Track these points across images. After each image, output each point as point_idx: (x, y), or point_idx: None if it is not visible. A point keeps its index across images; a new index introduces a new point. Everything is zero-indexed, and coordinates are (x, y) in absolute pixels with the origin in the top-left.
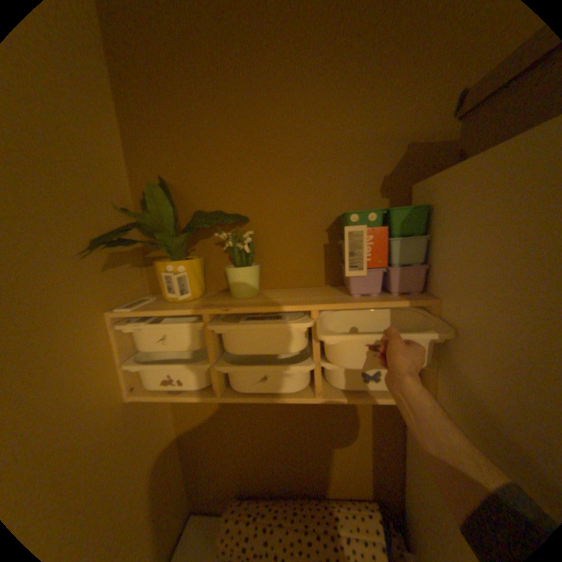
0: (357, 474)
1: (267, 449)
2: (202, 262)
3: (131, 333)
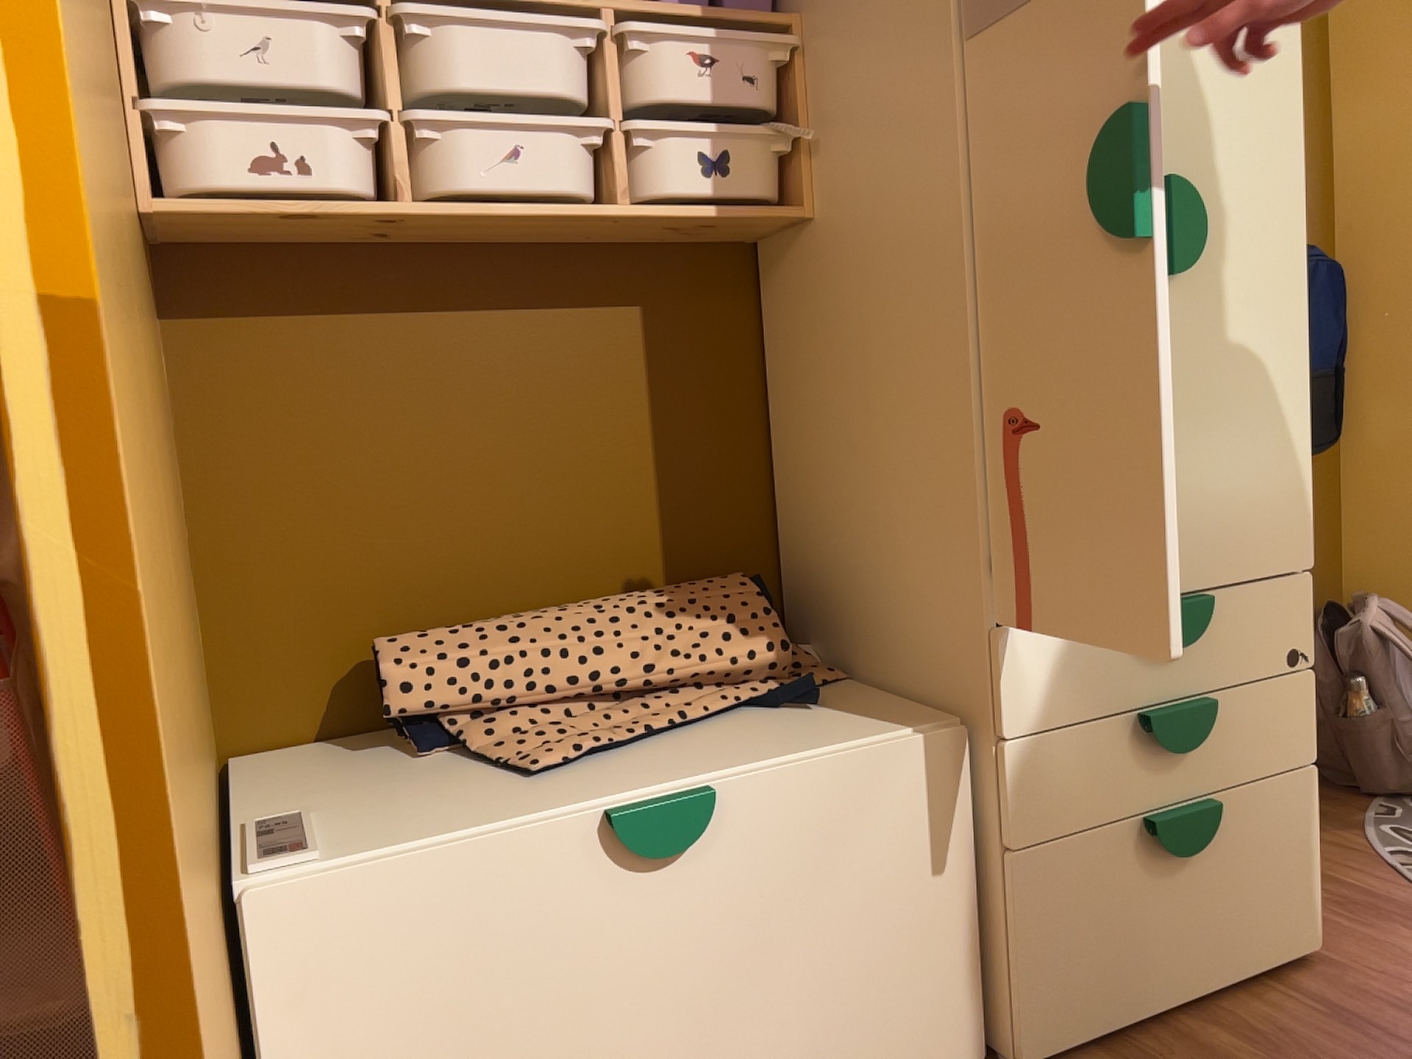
0: (684, 526)
1: (469, 490)
2: None
3: (175, 25)
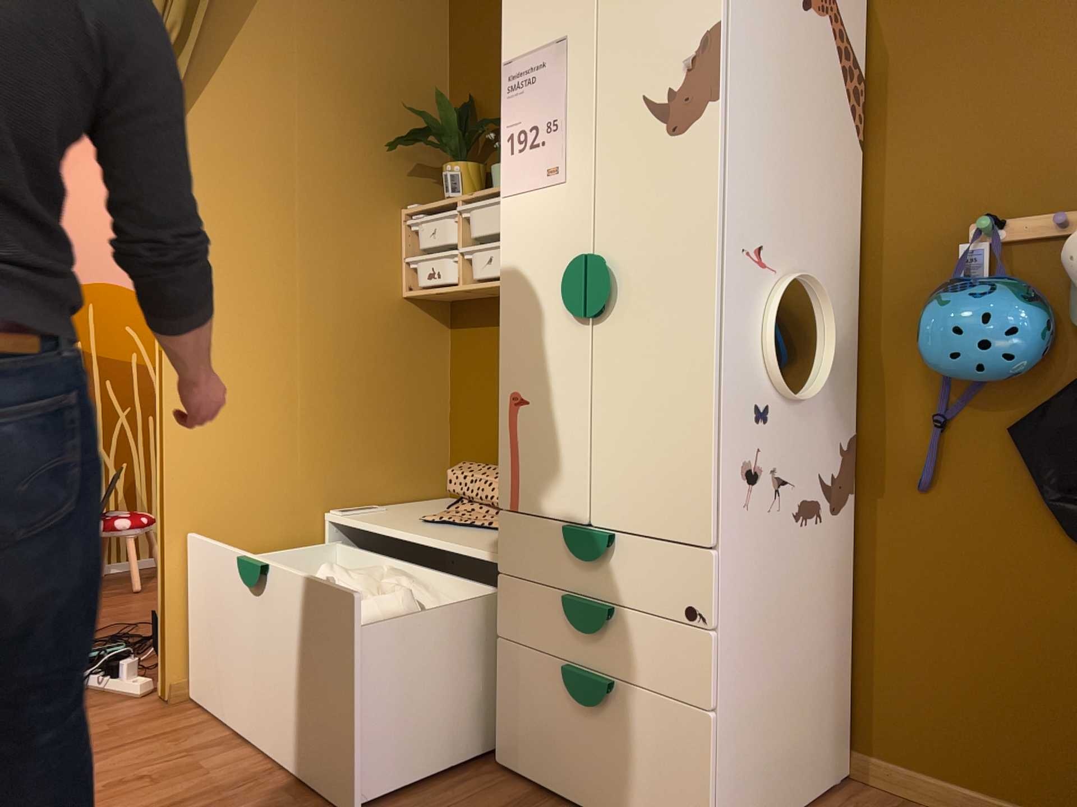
0: None
1: None
2: (479, 169)
3: (414, 229)
